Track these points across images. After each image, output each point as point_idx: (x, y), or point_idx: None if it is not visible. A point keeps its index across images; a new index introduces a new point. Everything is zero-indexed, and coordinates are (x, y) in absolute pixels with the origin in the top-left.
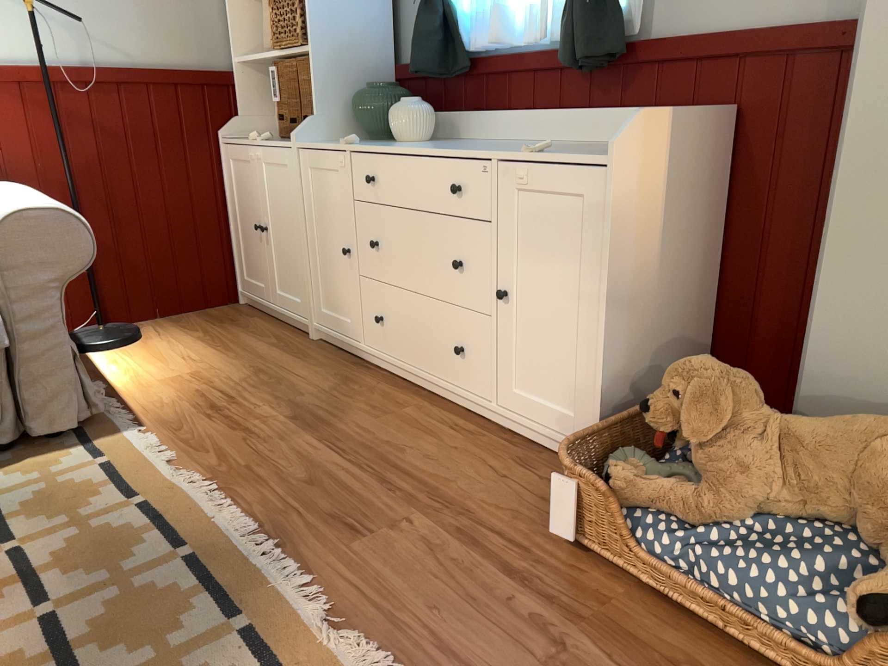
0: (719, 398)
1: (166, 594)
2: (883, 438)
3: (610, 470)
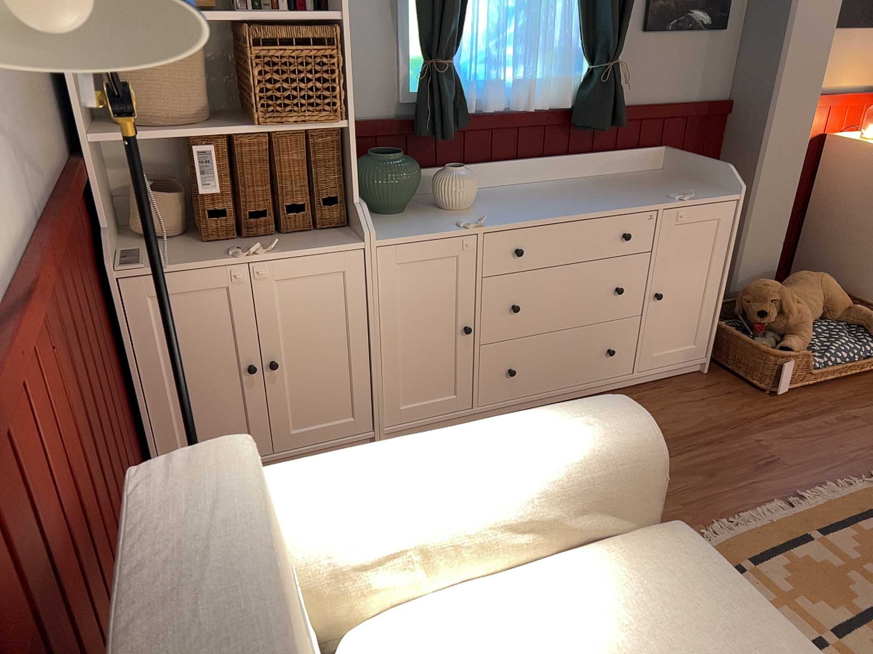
0: (789, 294)
1: (863, 544)
2: (821, 281)
3: (788, 348)
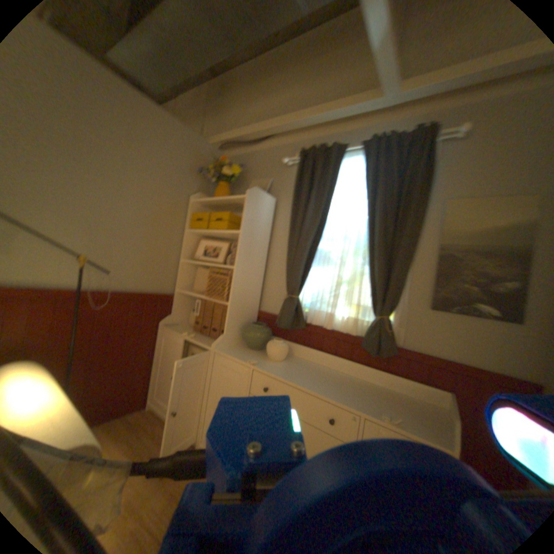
0: None
1: None
2: None
3: None
